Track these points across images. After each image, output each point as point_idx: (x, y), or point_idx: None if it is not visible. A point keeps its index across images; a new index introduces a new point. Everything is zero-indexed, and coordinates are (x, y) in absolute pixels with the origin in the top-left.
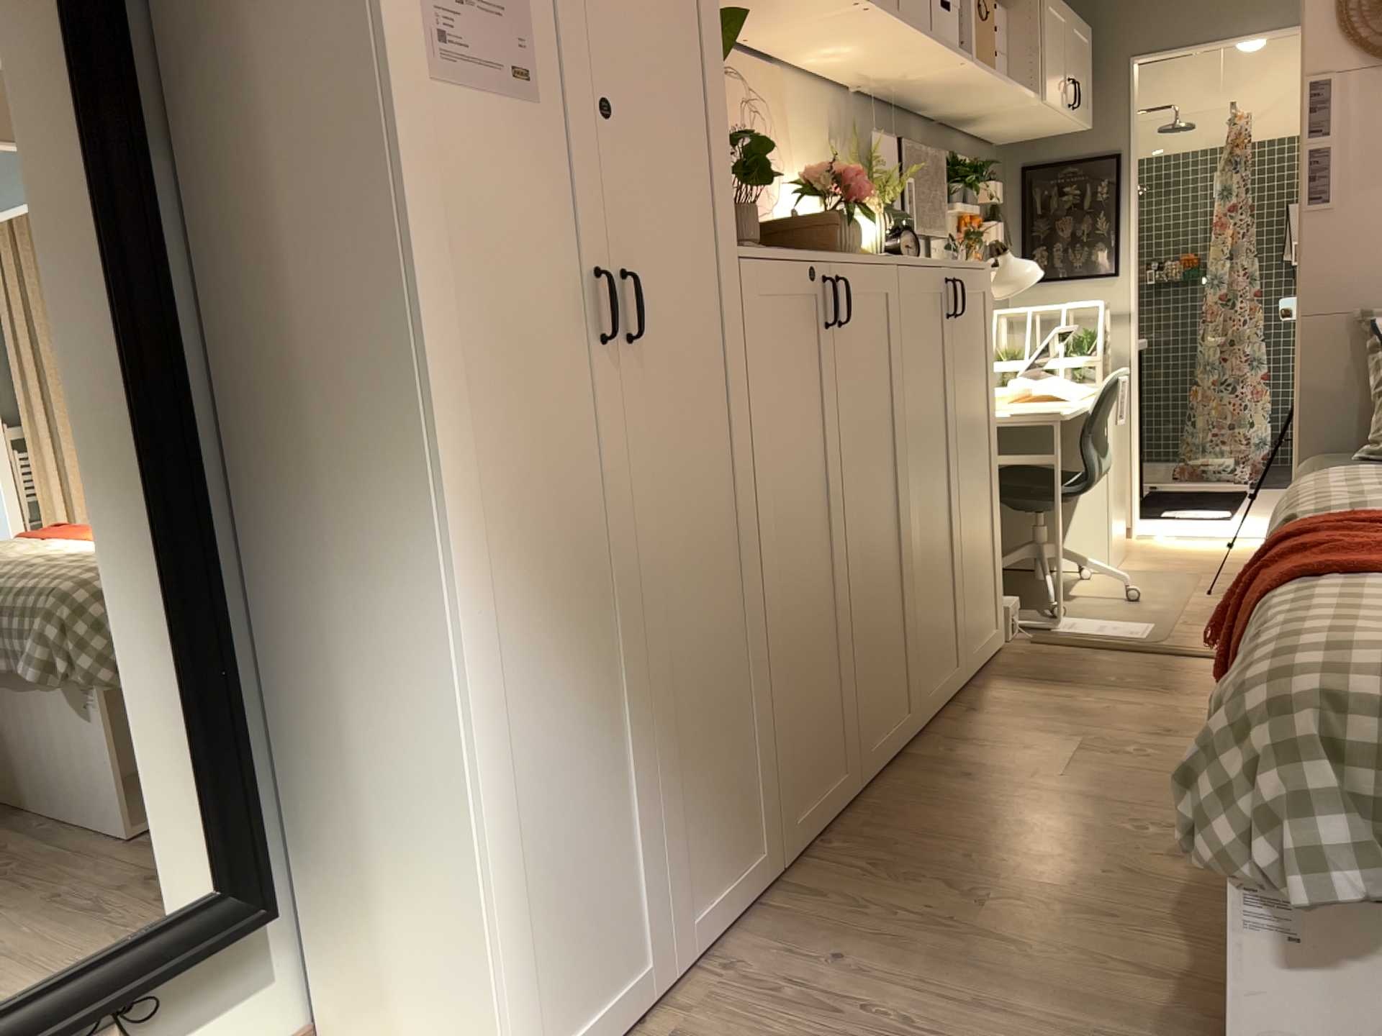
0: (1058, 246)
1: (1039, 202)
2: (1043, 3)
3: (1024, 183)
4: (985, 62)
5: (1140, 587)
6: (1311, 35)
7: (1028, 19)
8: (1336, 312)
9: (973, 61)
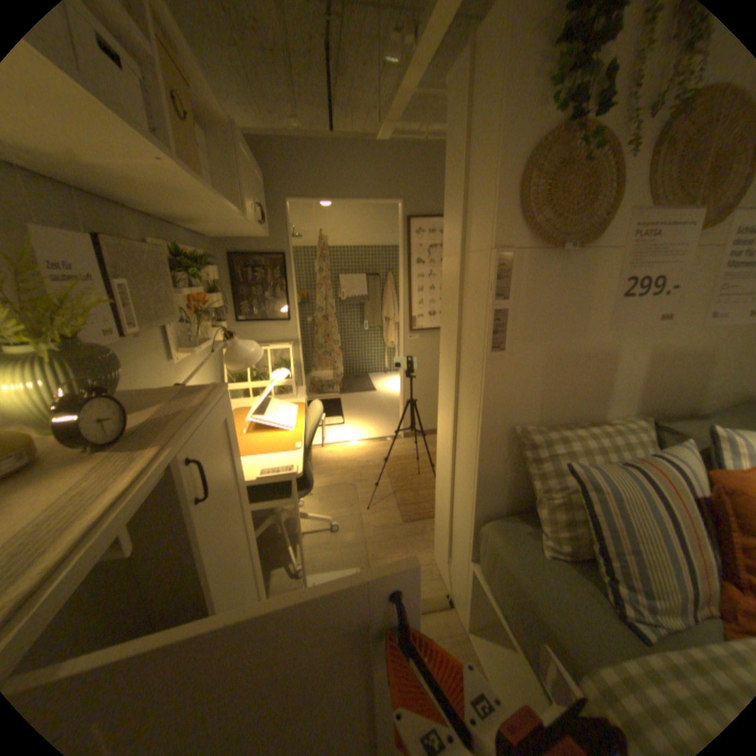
0: (255, 300)
1: (241, 274)
2: (236, 132)
3: (230, 260)
4: (191, 163)
5: (336, 520)
6: (502, 208)
7: (226, 142)
8: (501, 424)
9: (173, 153)
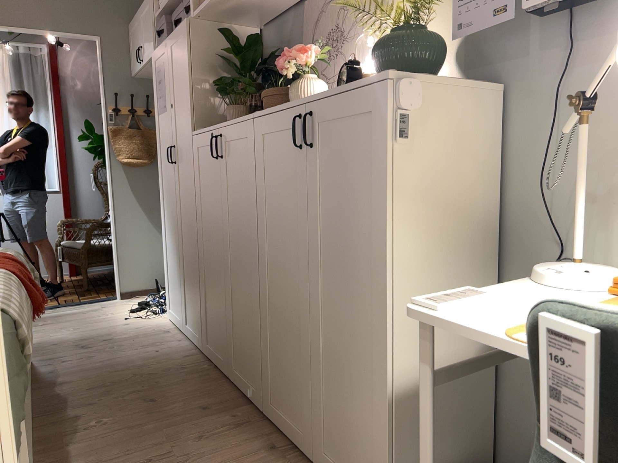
0: None
1: None
2: None
3: None
4: None
5: None
6: None
7: None
8: None
9: None
